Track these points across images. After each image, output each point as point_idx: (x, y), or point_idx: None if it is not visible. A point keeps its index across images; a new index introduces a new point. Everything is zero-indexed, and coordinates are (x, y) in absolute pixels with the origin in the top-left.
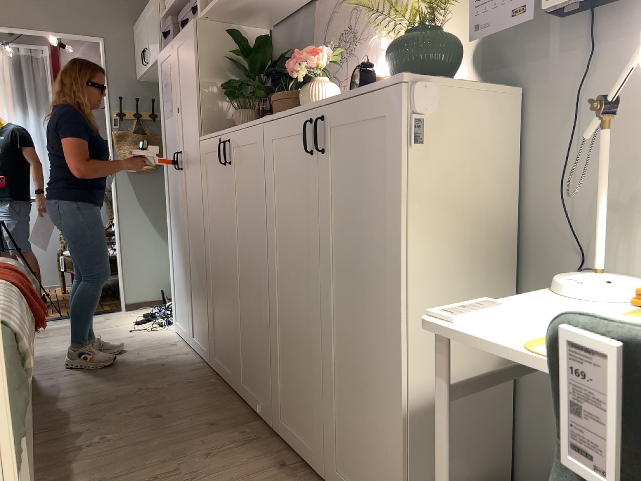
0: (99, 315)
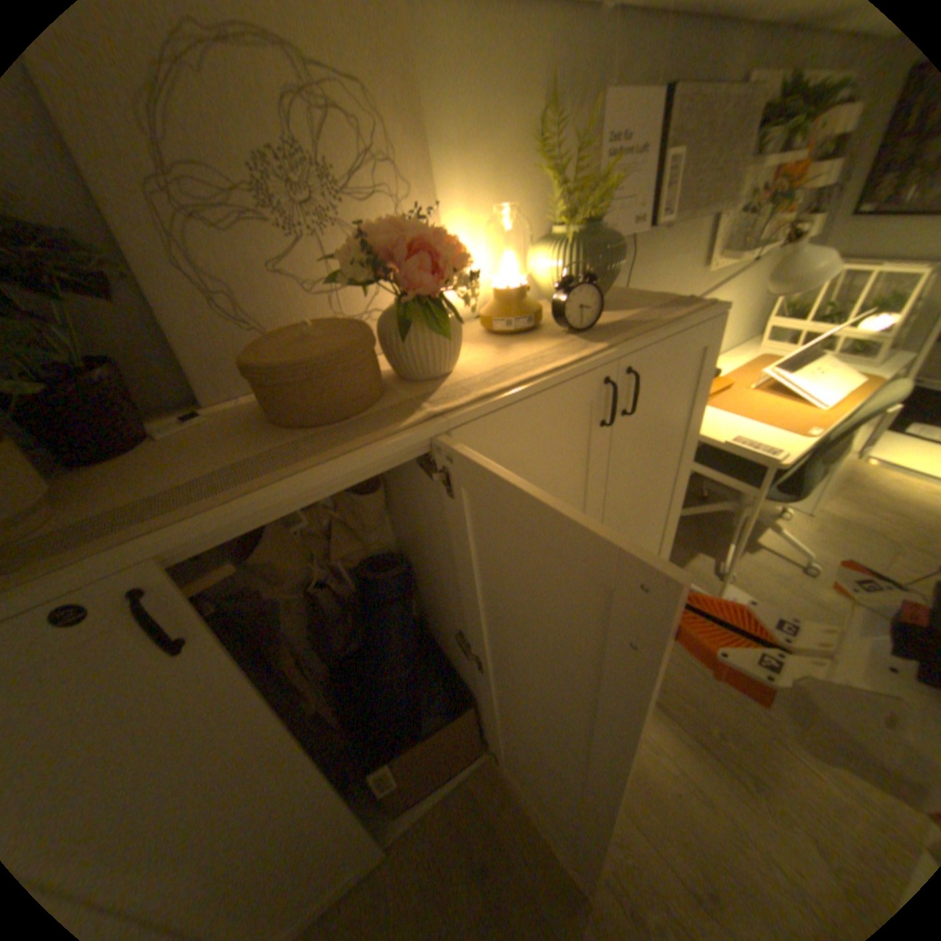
0: None
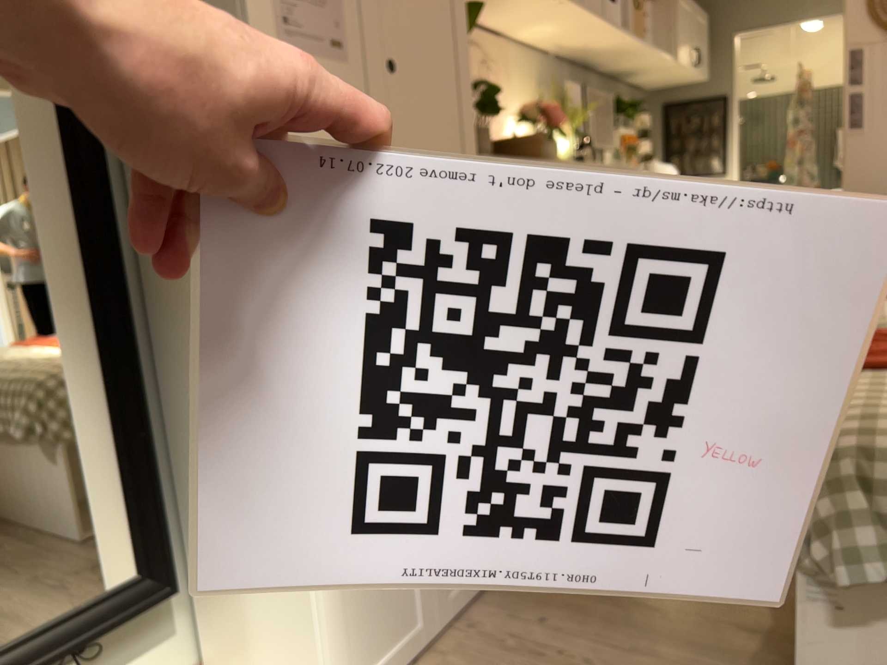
0: None
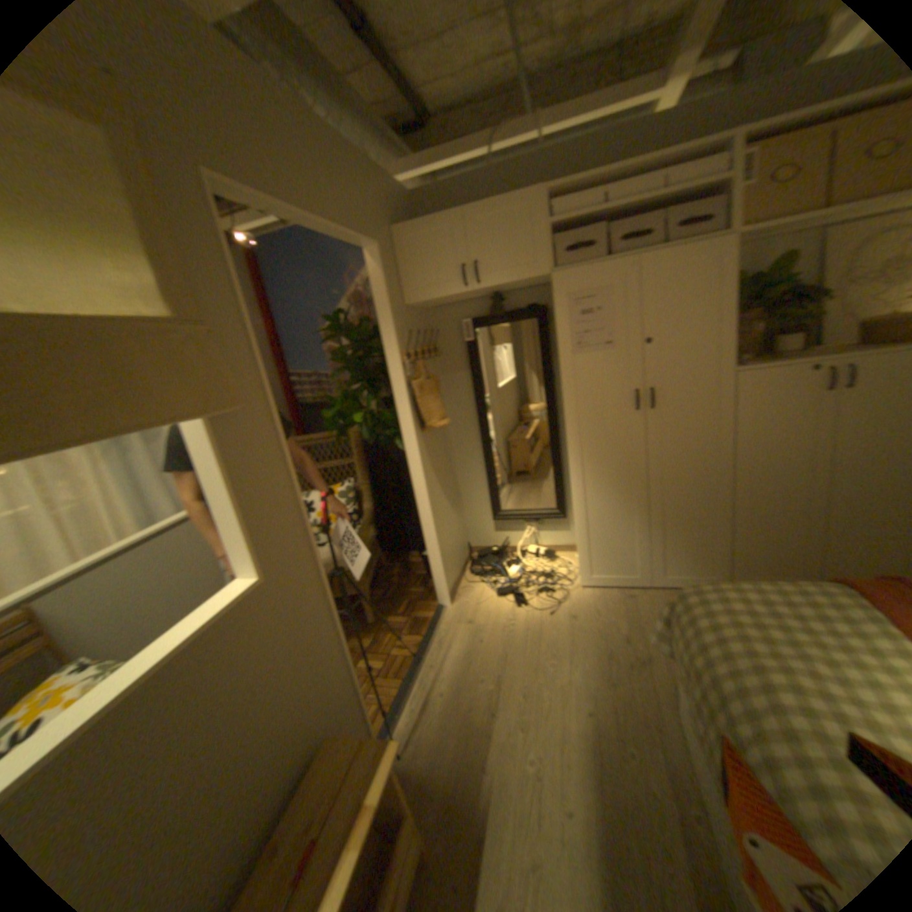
0: (444, 627)
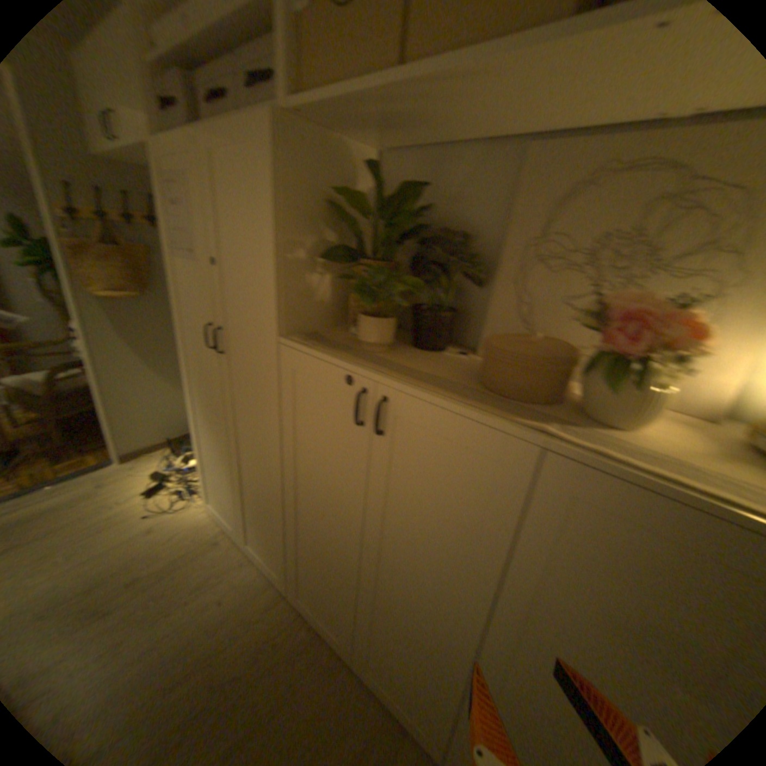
0: (82, 479)
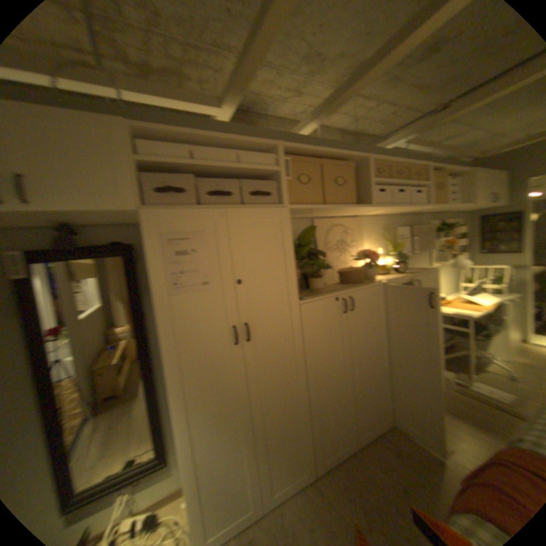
0: None
